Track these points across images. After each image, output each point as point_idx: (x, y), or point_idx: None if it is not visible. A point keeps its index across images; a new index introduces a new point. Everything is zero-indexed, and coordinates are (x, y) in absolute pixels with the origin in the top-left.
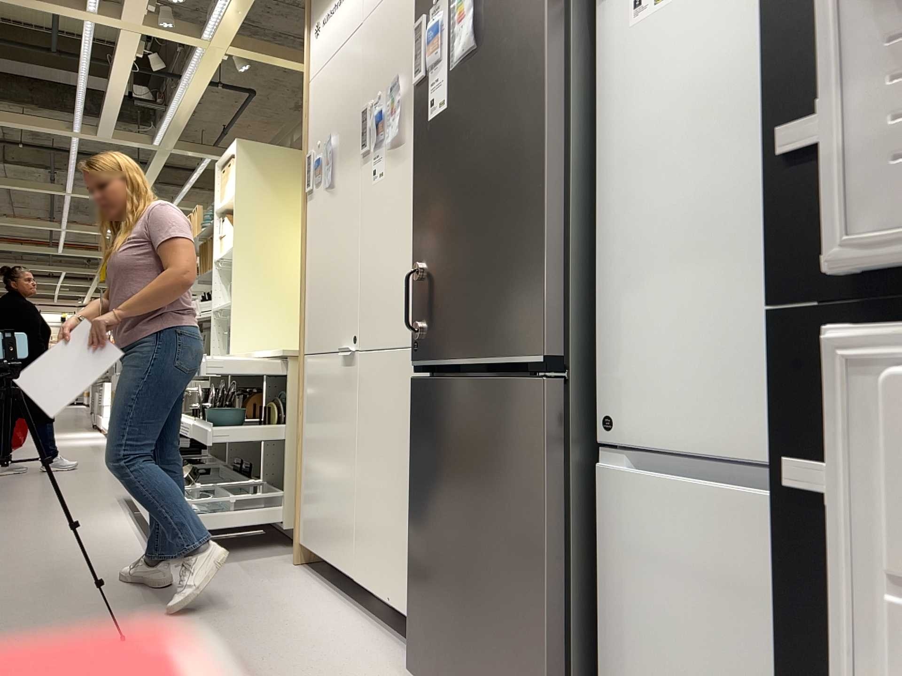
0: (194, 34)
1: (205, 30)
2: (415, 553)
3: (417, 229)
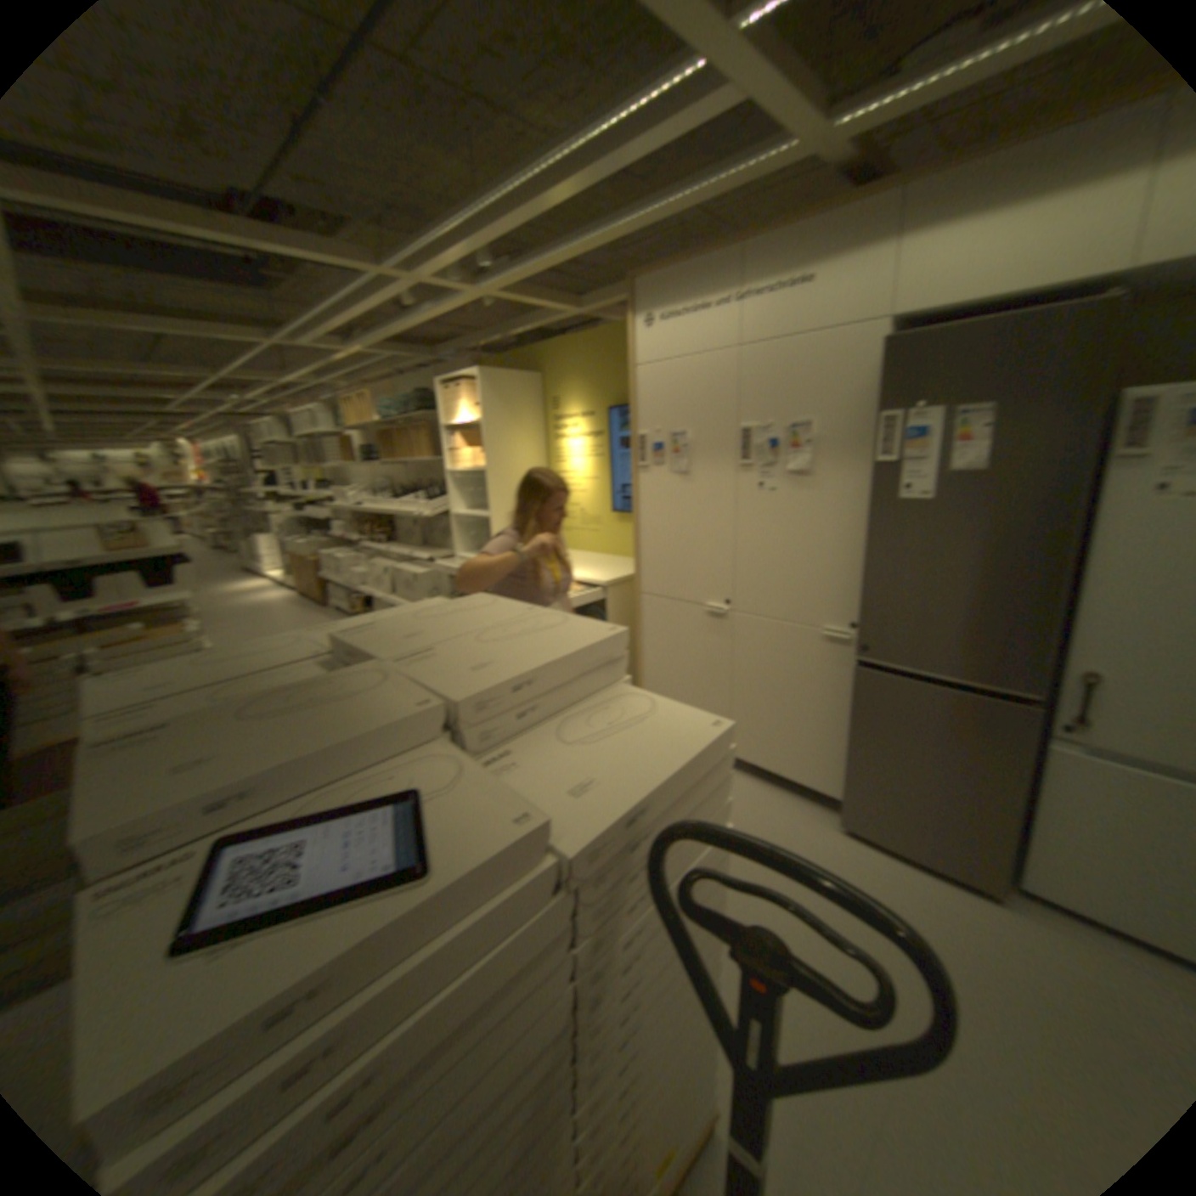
0: (465, 281)
1: (480, 280)
2: (851, 767)
3: (870, 570)
